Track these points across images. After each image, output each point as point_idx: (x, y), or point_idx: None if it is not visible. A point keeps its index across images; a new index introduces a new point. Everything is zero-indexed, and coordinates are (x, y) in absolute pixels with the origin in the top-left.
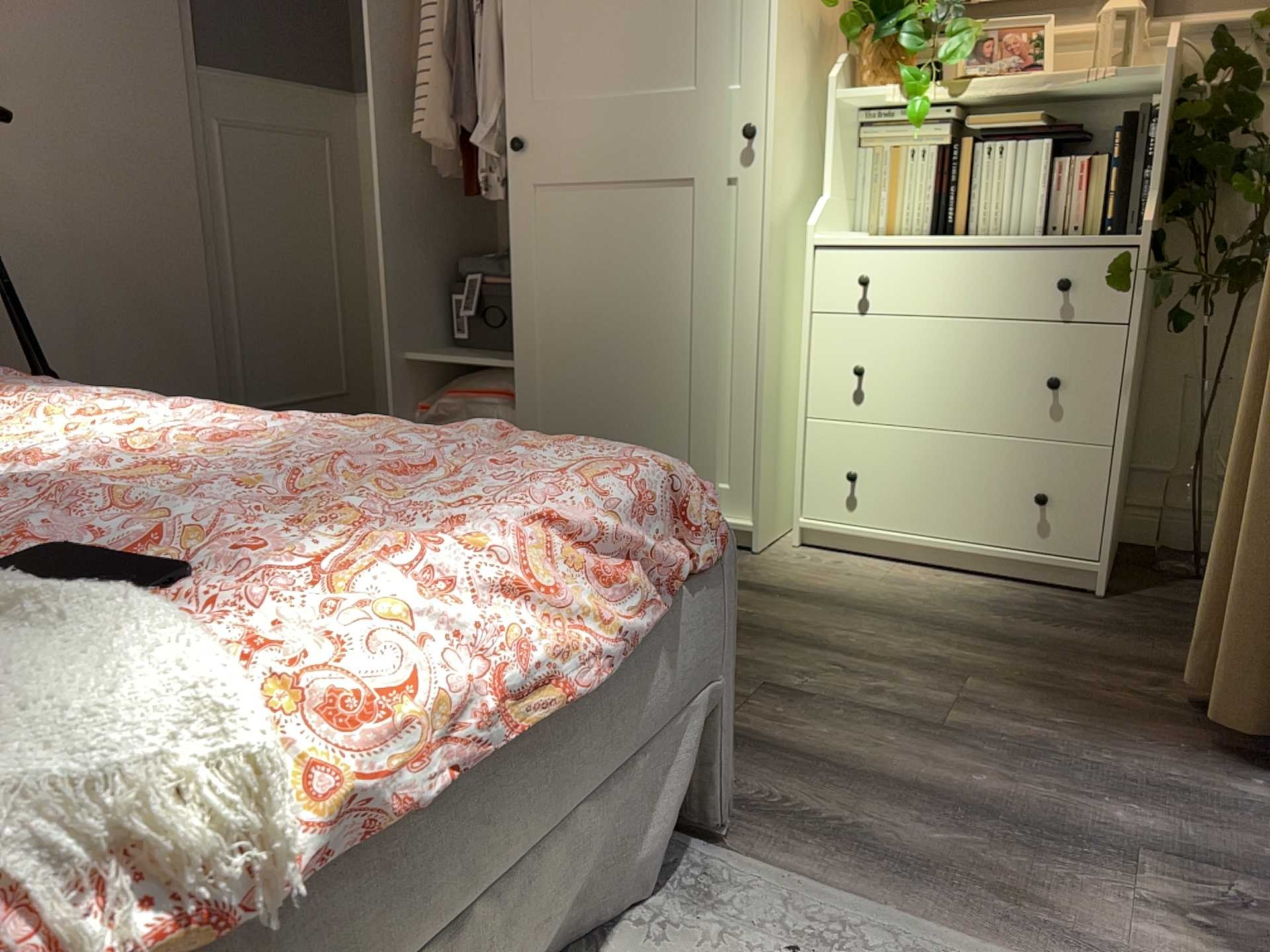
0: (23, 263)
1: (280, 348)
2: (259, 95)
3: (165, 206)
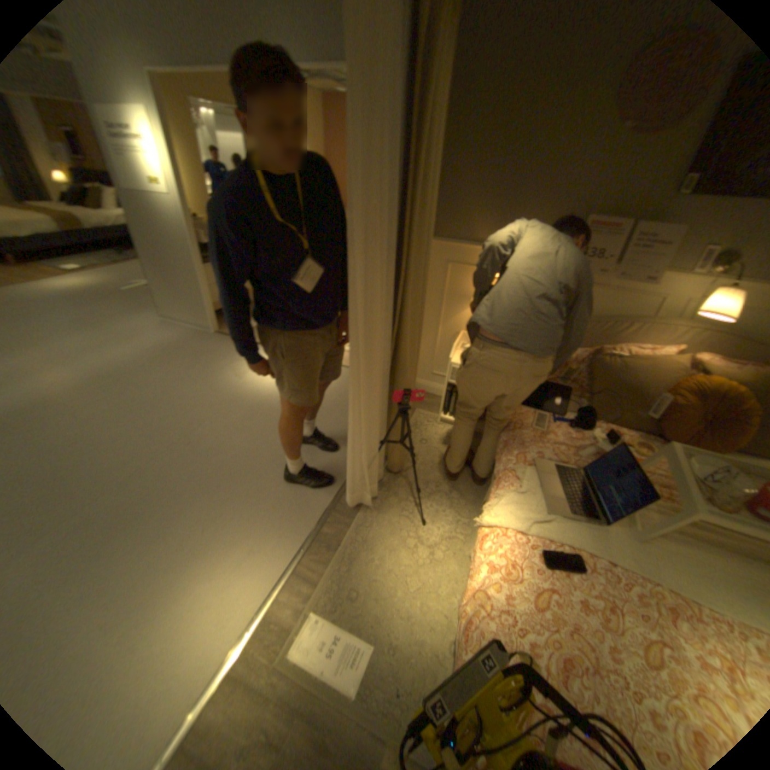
0: None
1: None
2: None
3: None
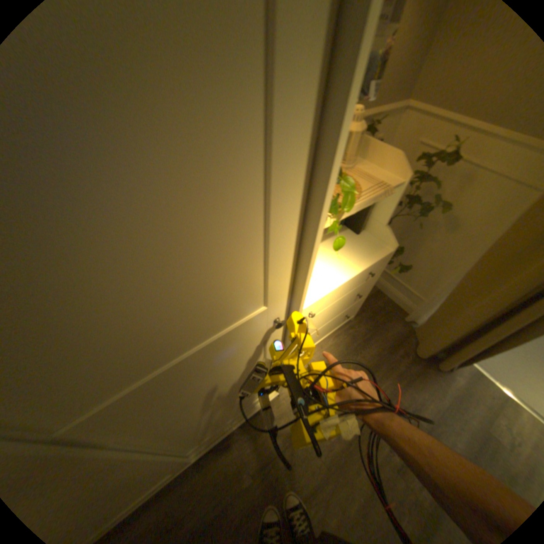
0: None
1: None
2: None
3: None
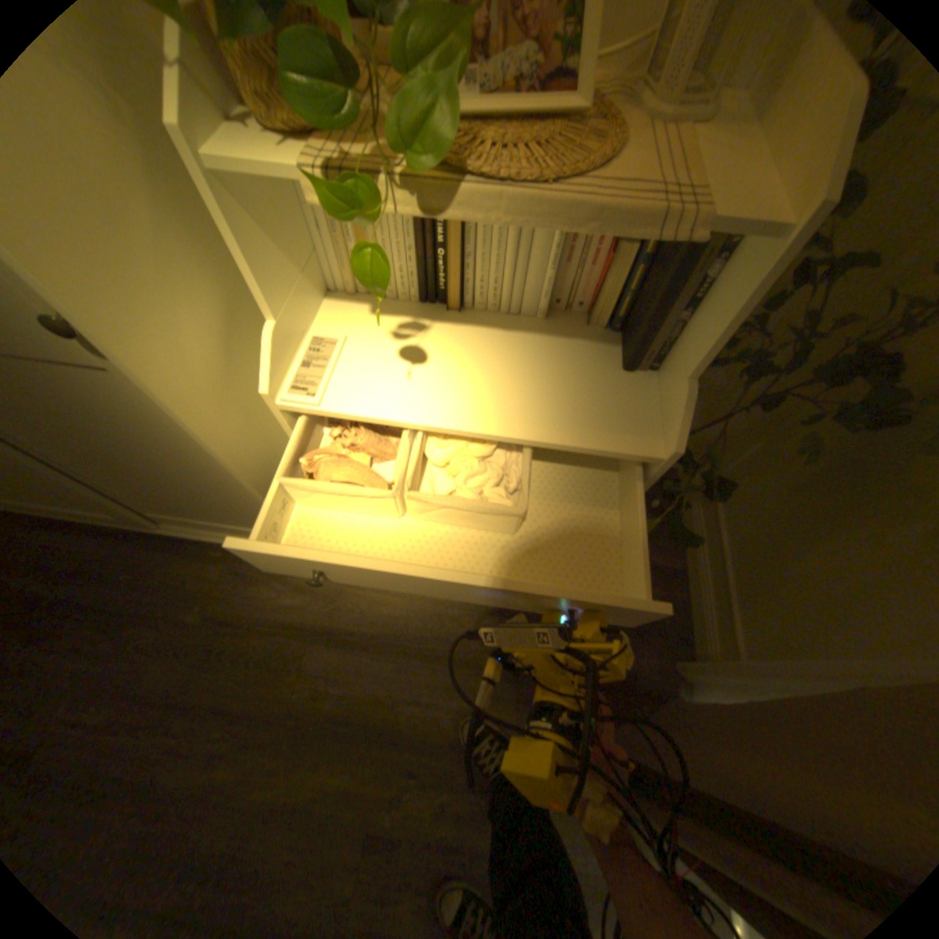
0: None
1: None
2: None
3: None
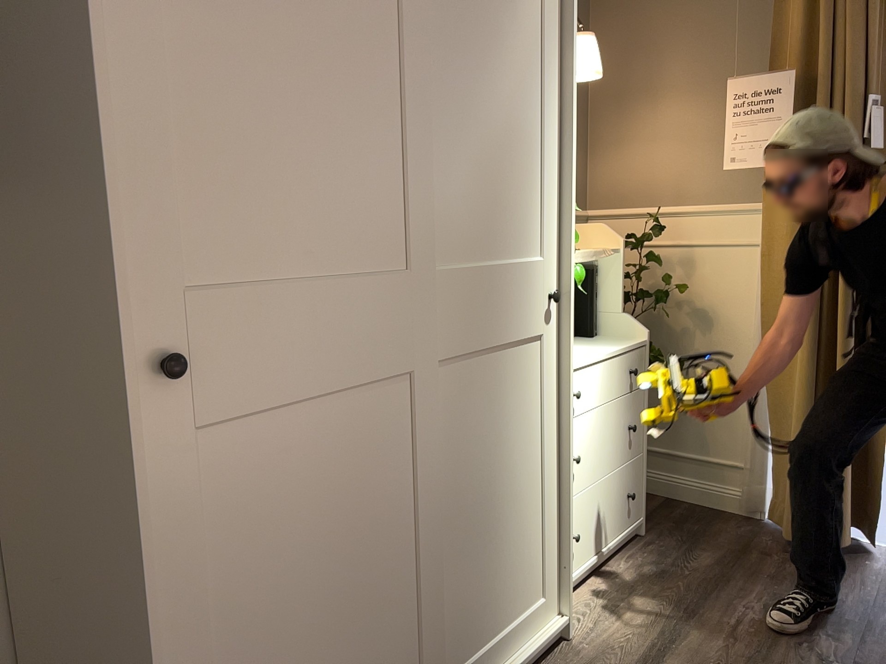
0: None
1: None
2: None
3: None
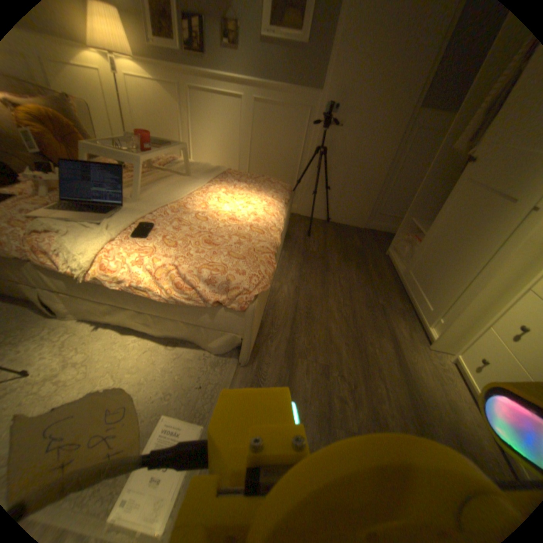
0: (338, 159)
1: (400, 200)
2: (440, 117)
3: (383, 151)
